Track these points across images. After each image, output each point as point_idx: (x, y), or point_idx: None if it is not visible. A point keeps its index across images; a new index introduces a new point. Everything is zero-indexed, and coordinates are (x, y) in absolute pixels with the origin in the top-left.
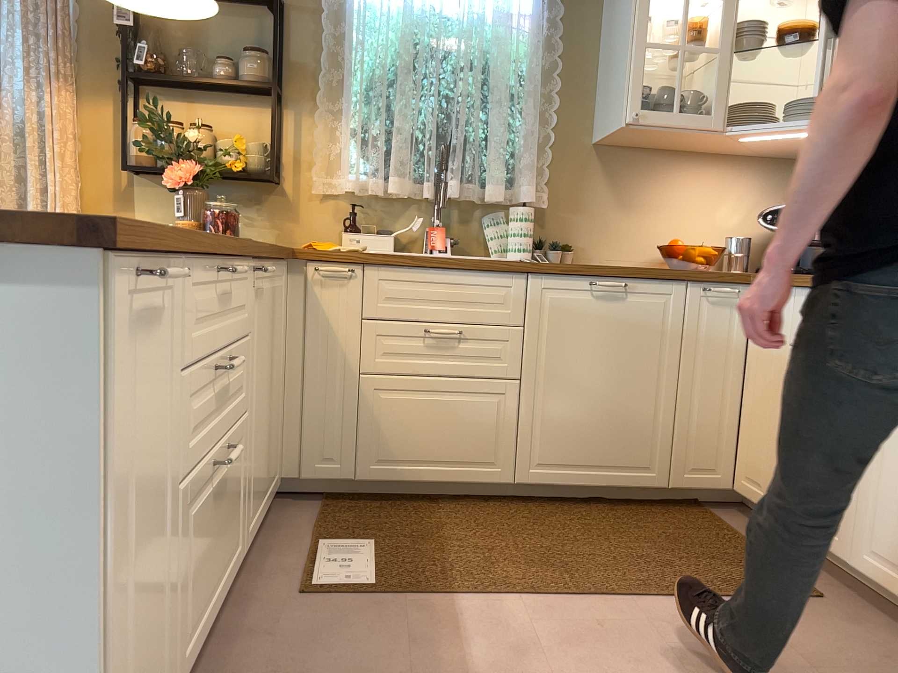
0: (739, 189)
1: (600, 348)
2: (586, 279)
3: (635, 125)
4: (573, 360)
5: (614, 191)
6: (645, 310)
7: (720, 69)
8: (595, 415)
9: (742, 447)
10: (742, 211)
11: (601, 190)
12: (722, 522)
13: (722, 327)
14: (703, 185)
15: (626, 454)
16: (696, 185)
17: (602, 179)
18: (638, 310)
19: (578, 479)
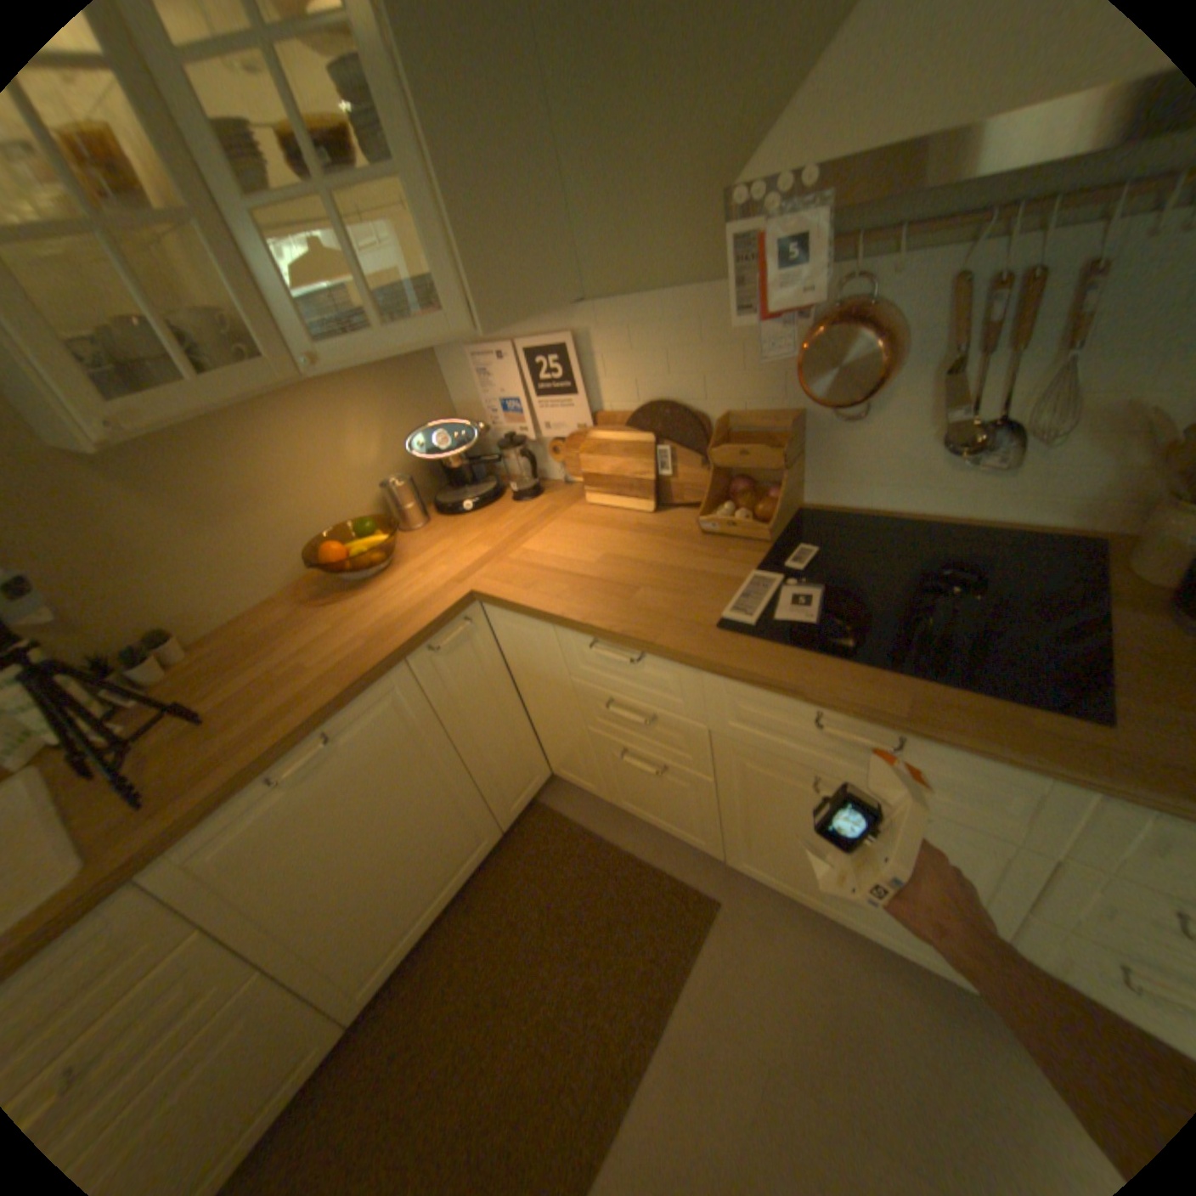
0: (354, 408)
1: (345, 828)
2: (251, 788)
3: (117, 440)
4: (316, 877)
5: (165, 509)
6: (372, 737)
7: (218, 257)
8: (391, 880)
9: (546, 746)
10: (374, 436)
11: (139, 520)
12: (565, 821)
13: (471, 668)
14: (302, 429)
15: (450, 864)
16: (292, 433)
17: (124, 502)
18: (363, 745)
19: (414, 938)
